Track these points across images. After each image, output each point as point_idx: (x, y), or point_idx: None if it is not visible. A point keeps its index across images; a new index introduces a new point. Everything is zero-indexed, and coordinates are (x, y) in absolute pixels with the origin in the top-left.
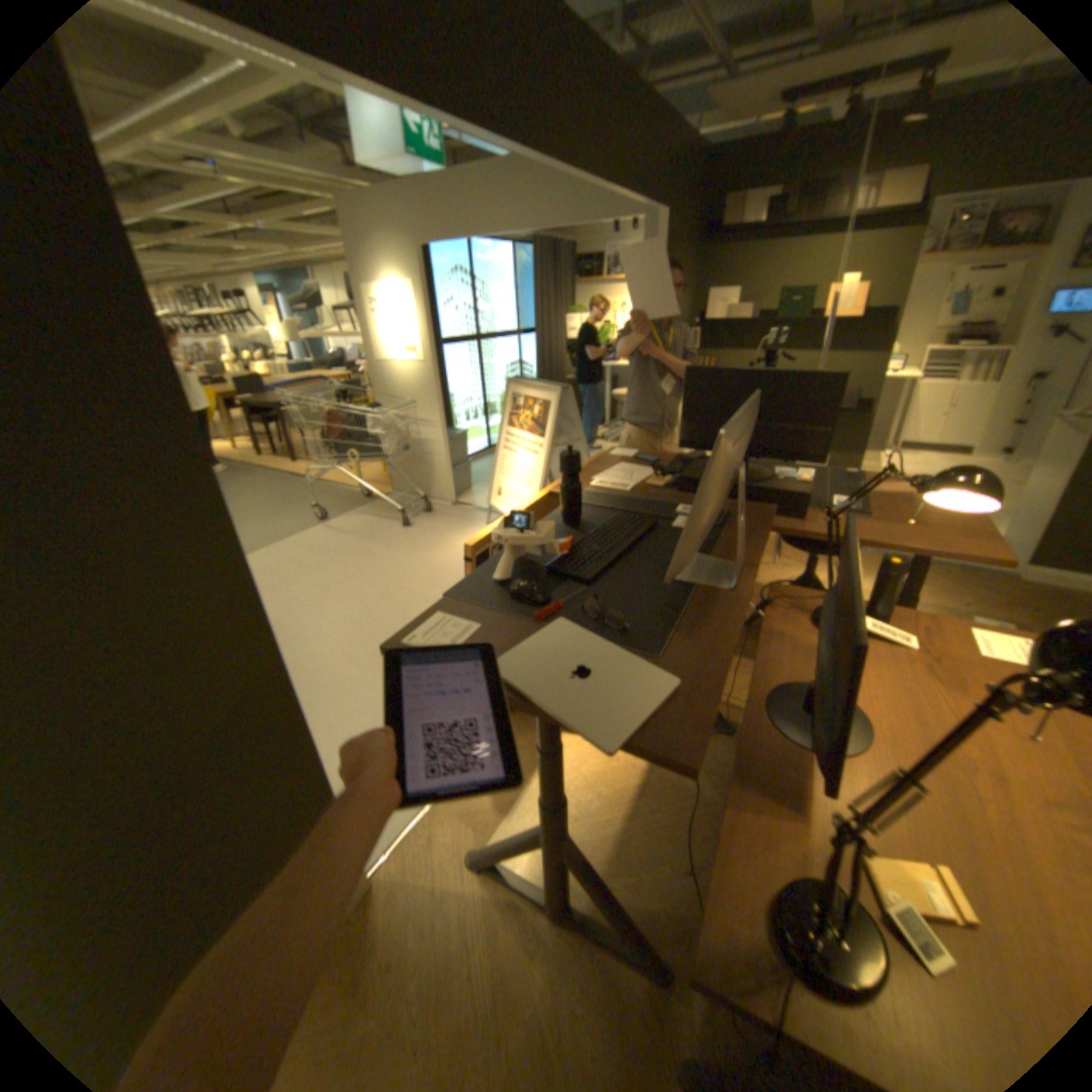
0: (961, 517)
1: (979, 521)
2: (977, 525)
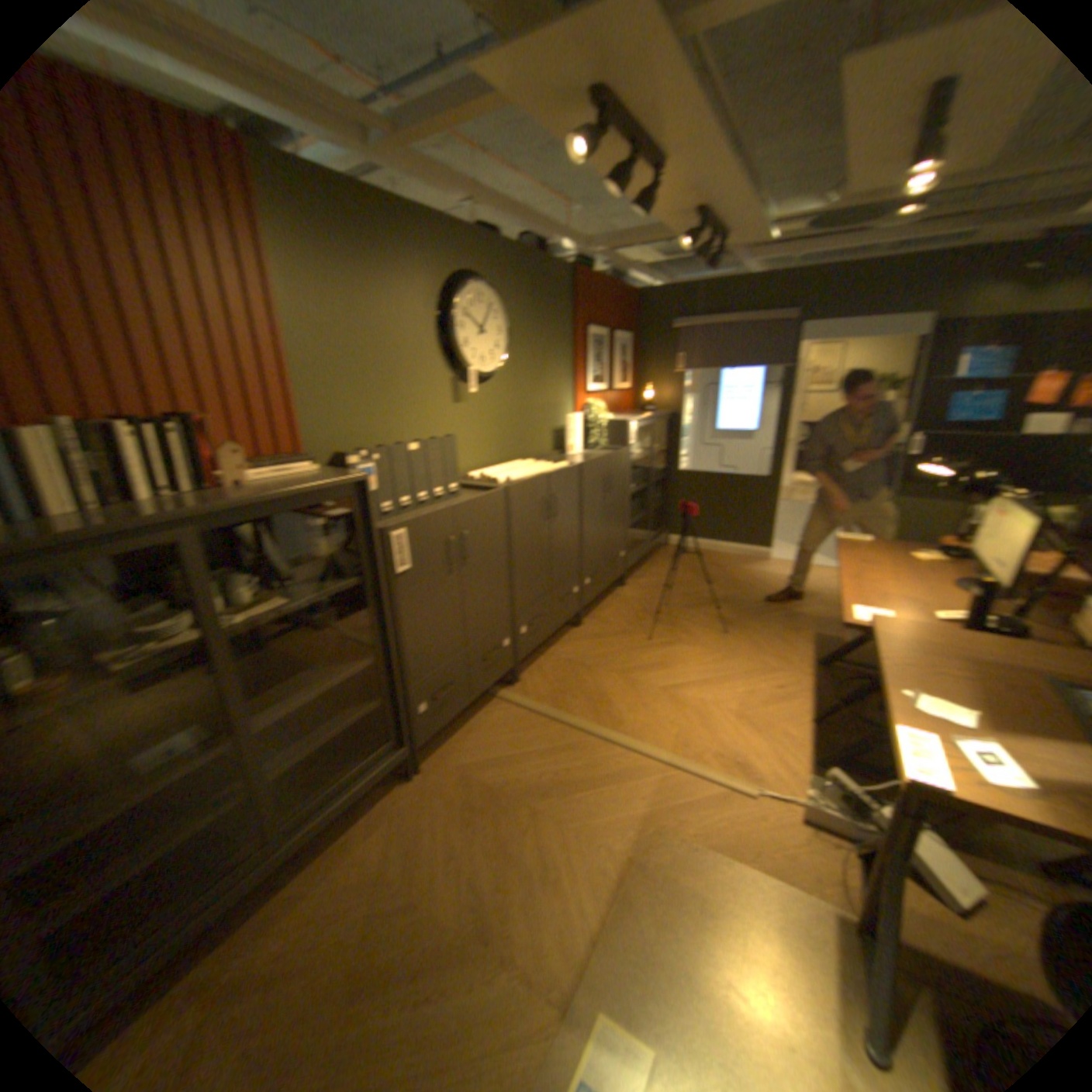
0: (918, 671)
1: (896, 664)
2: (899, 657)
